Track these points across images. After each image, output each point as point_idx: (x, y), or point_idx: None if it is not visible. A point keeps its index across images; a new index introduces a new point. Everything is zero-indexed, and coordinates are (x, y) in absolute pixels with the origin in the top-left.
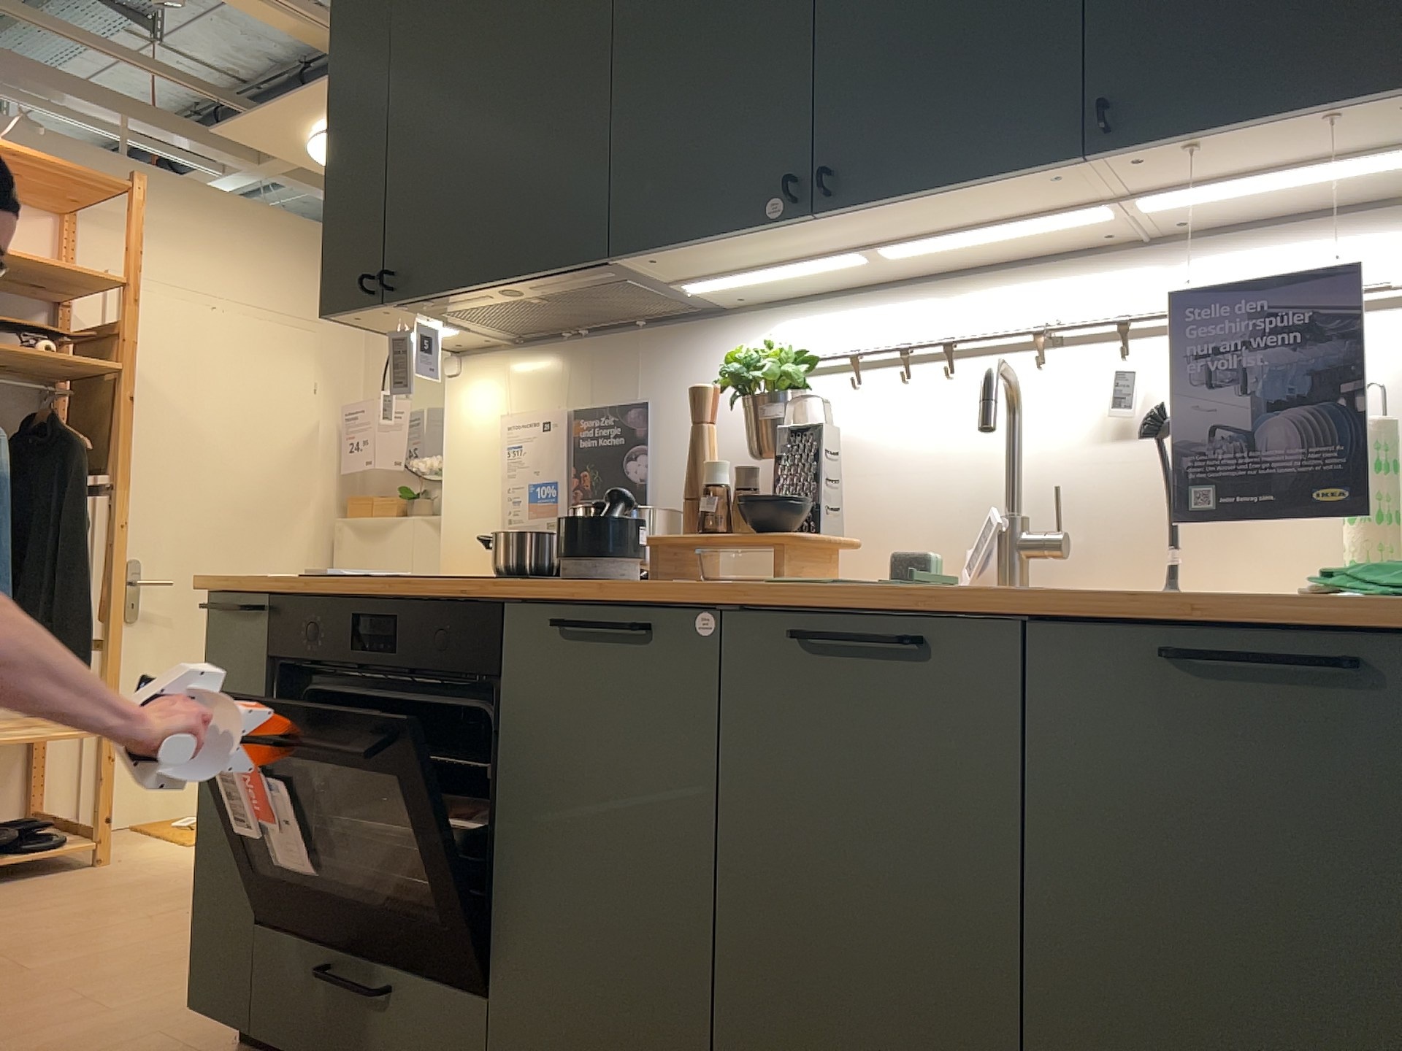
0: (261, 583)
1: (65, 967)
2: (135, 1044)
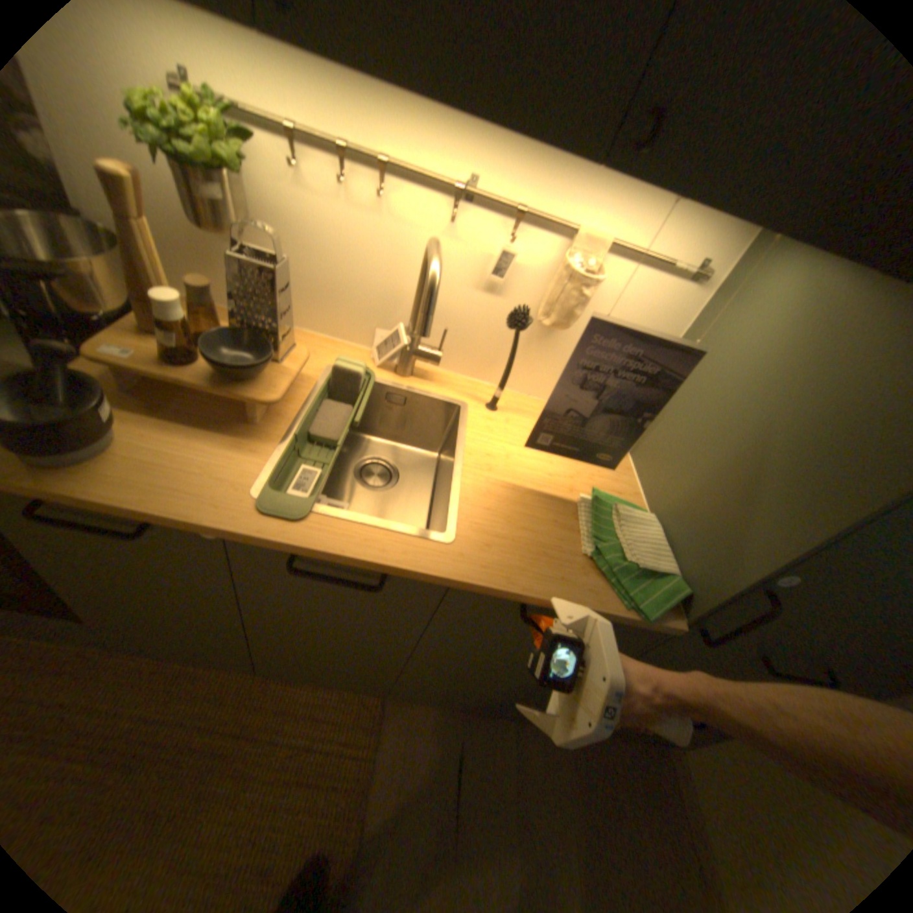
0: None
1: None
2: None
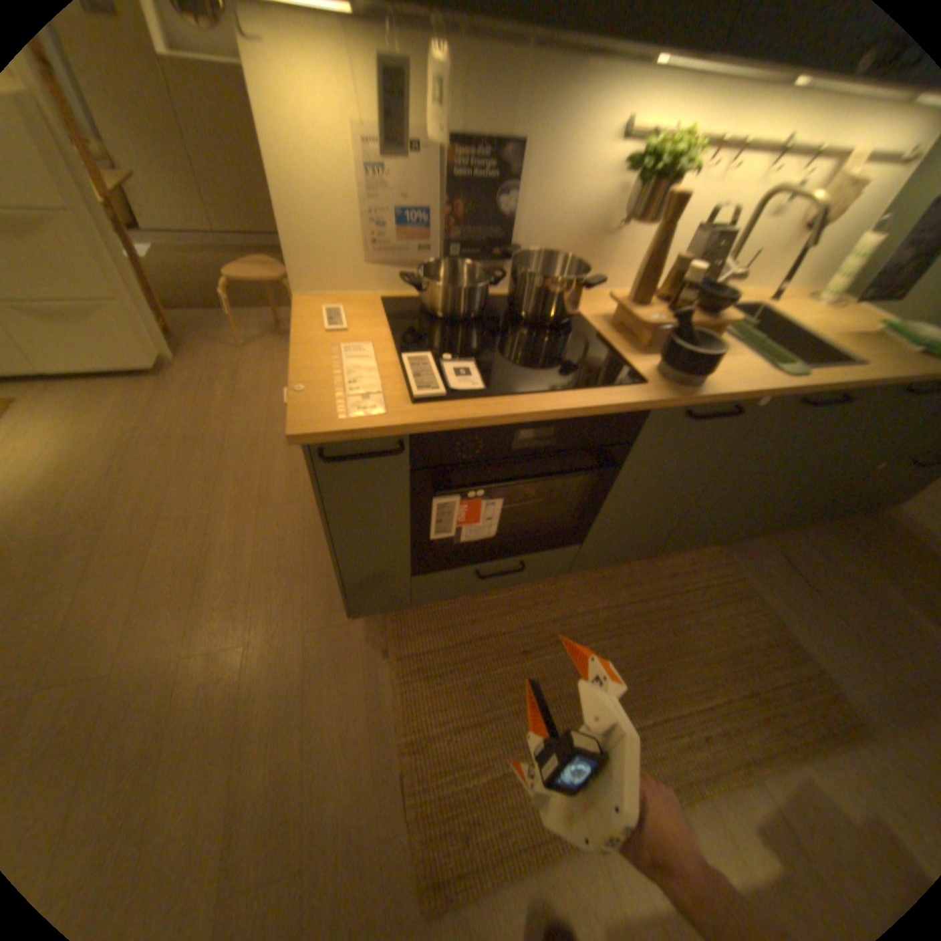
0: (408, 430)
1: (129, 651)
2: (306, 647)
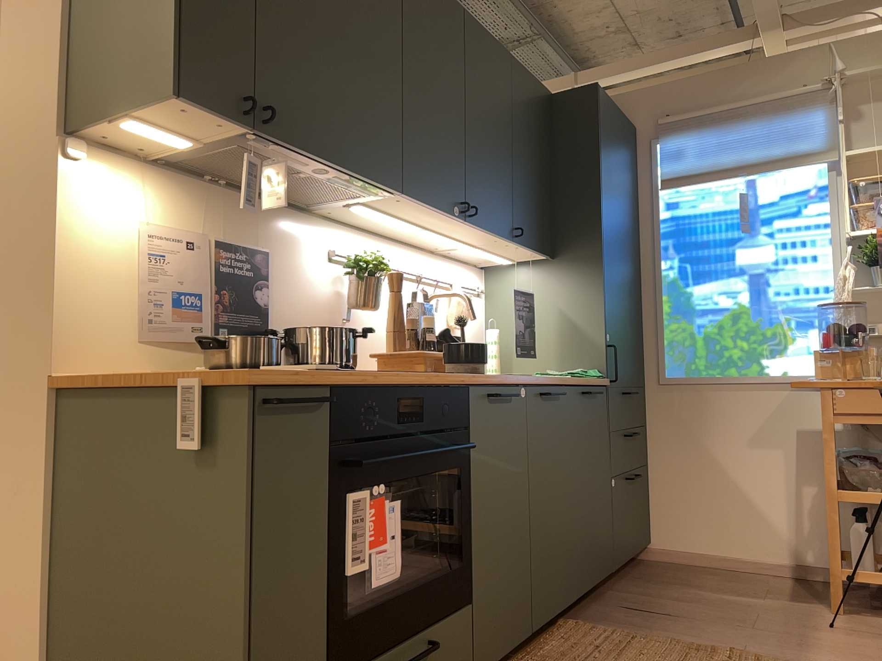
0: (332, 377)
1: None
2: None
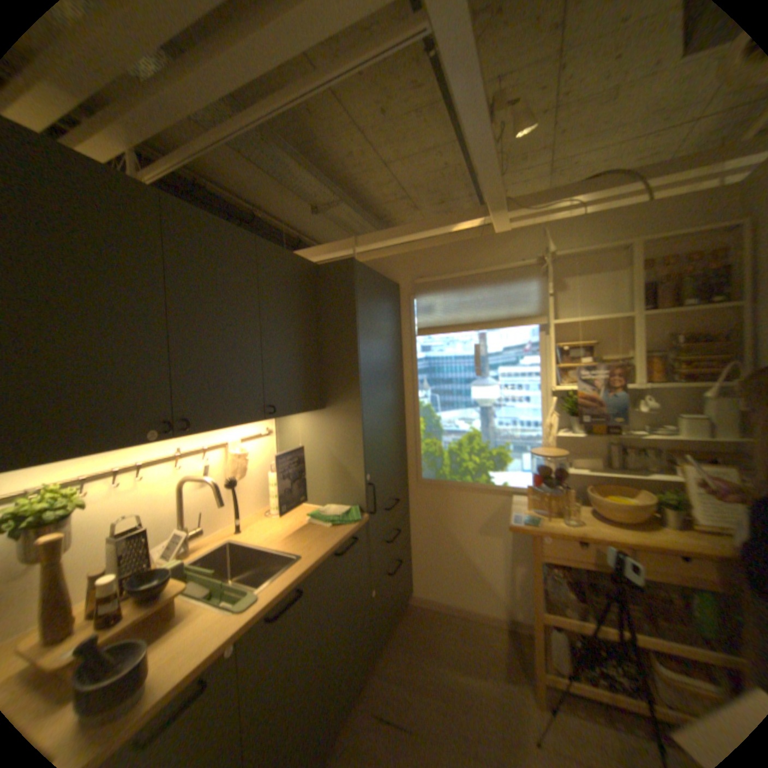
0: None
1: None
2: None
